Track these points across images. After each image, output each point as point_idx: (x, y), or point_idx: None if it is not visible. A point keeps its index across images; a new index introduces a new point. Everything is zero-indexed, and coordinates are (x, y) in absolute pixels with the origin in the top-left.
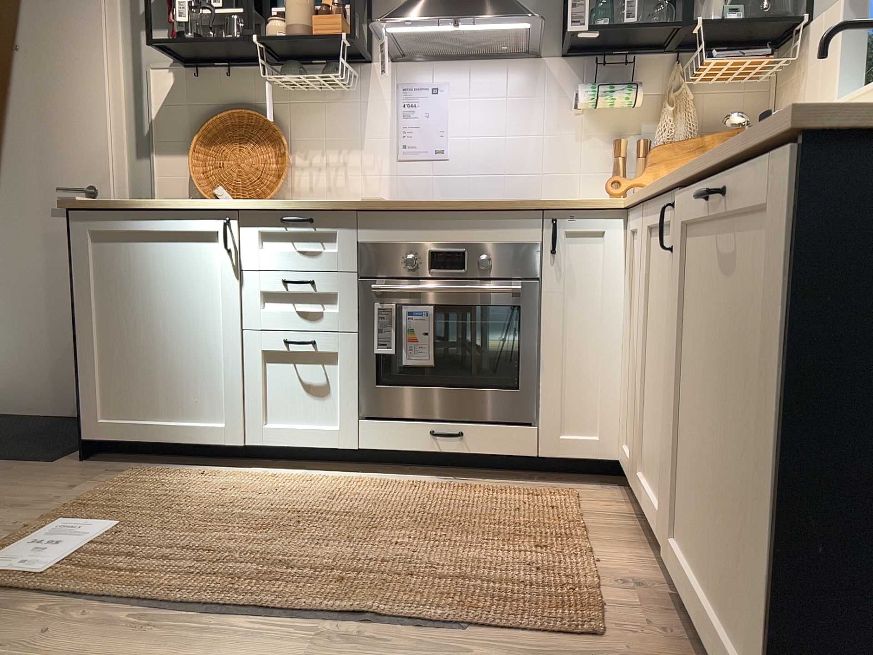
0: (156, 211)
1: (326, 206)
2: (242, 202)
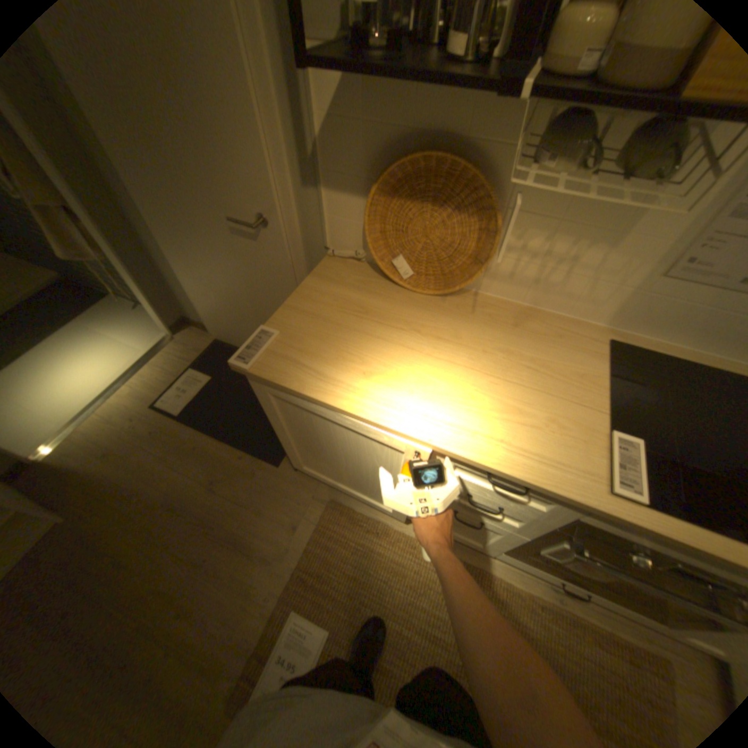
0: (336, 411)
1: (560, 498)
2: (443, 431)
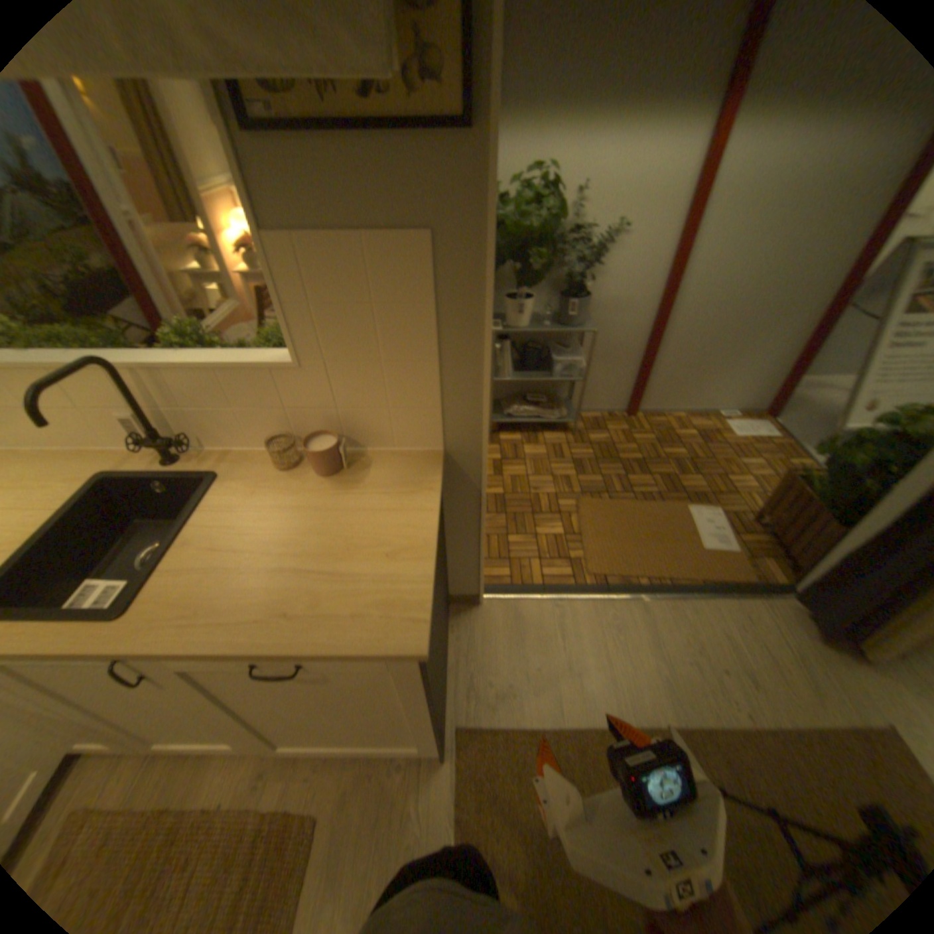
0: None
1: None
2: None
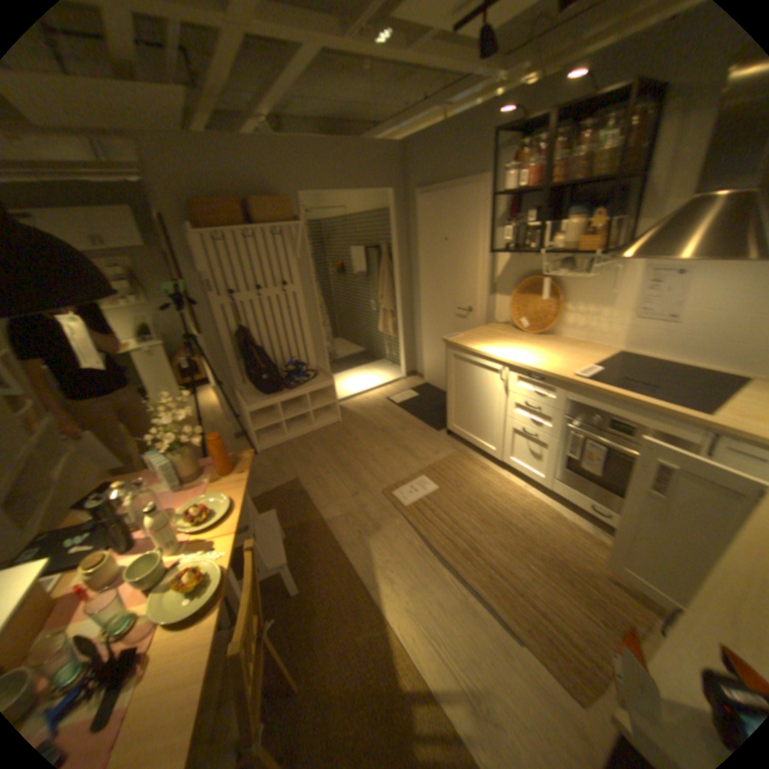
0: (476, 353)
1: (552, 375)
2: (514, 357)
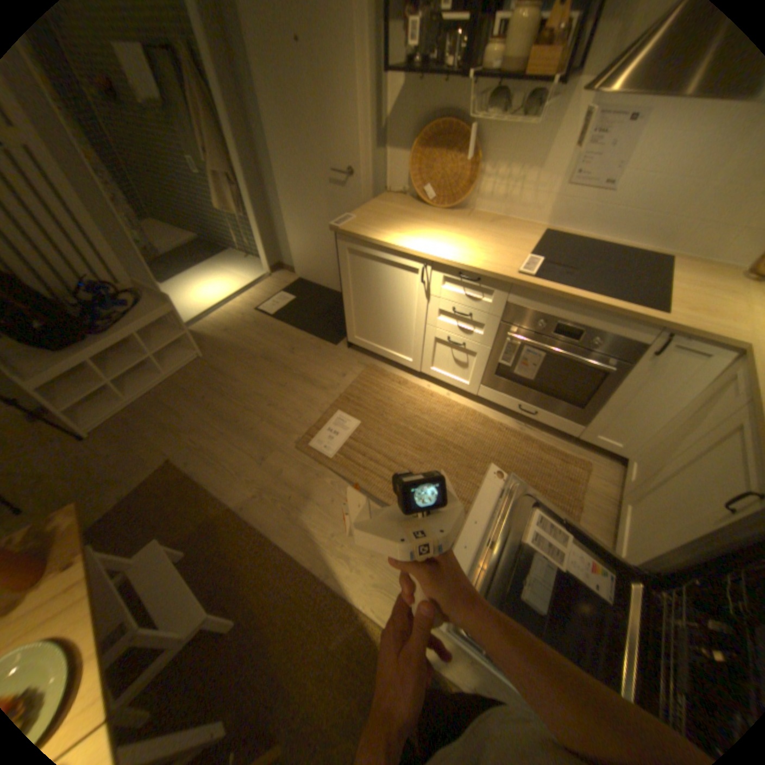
0: (382, 247)
1: (490, 275)
2: (436, 251)
